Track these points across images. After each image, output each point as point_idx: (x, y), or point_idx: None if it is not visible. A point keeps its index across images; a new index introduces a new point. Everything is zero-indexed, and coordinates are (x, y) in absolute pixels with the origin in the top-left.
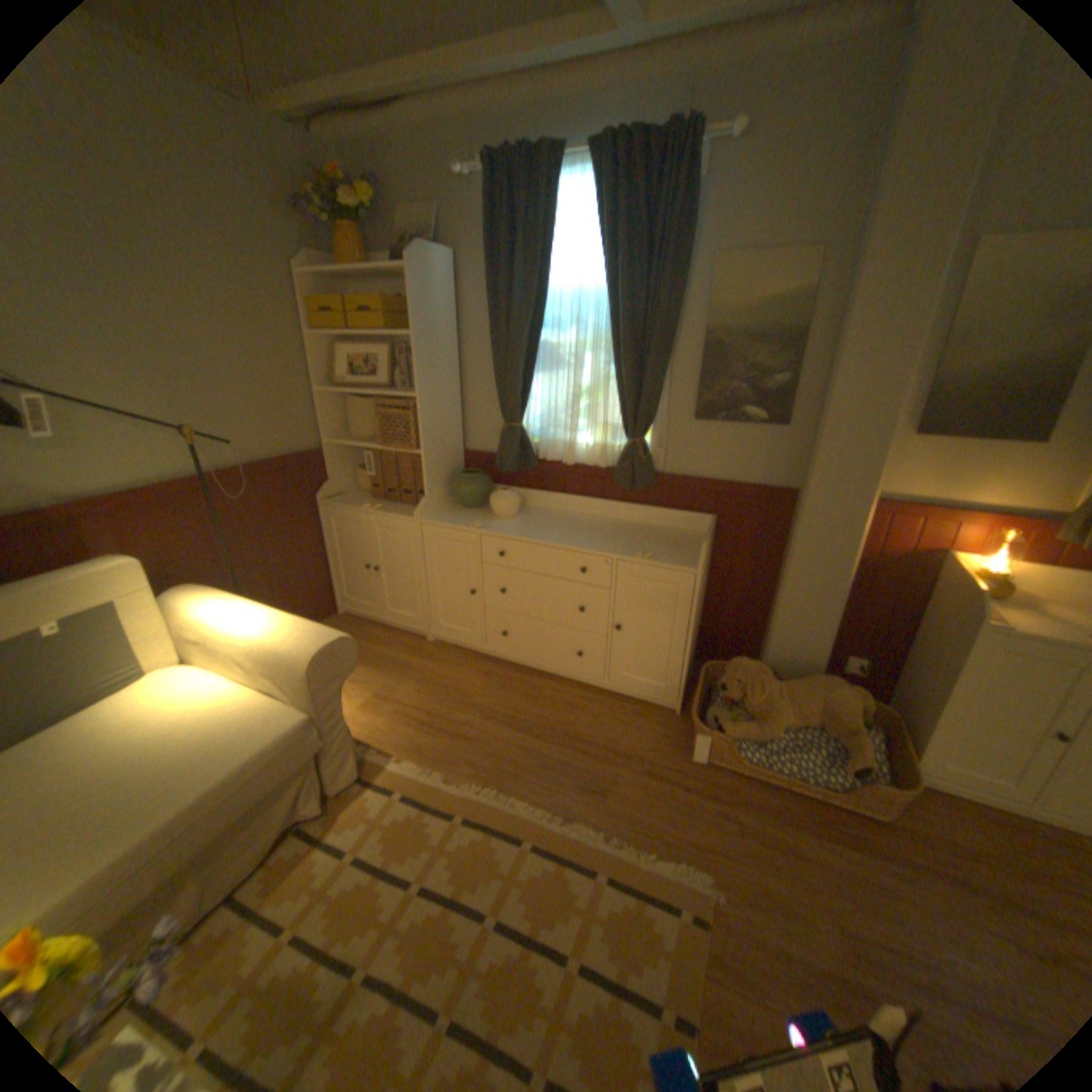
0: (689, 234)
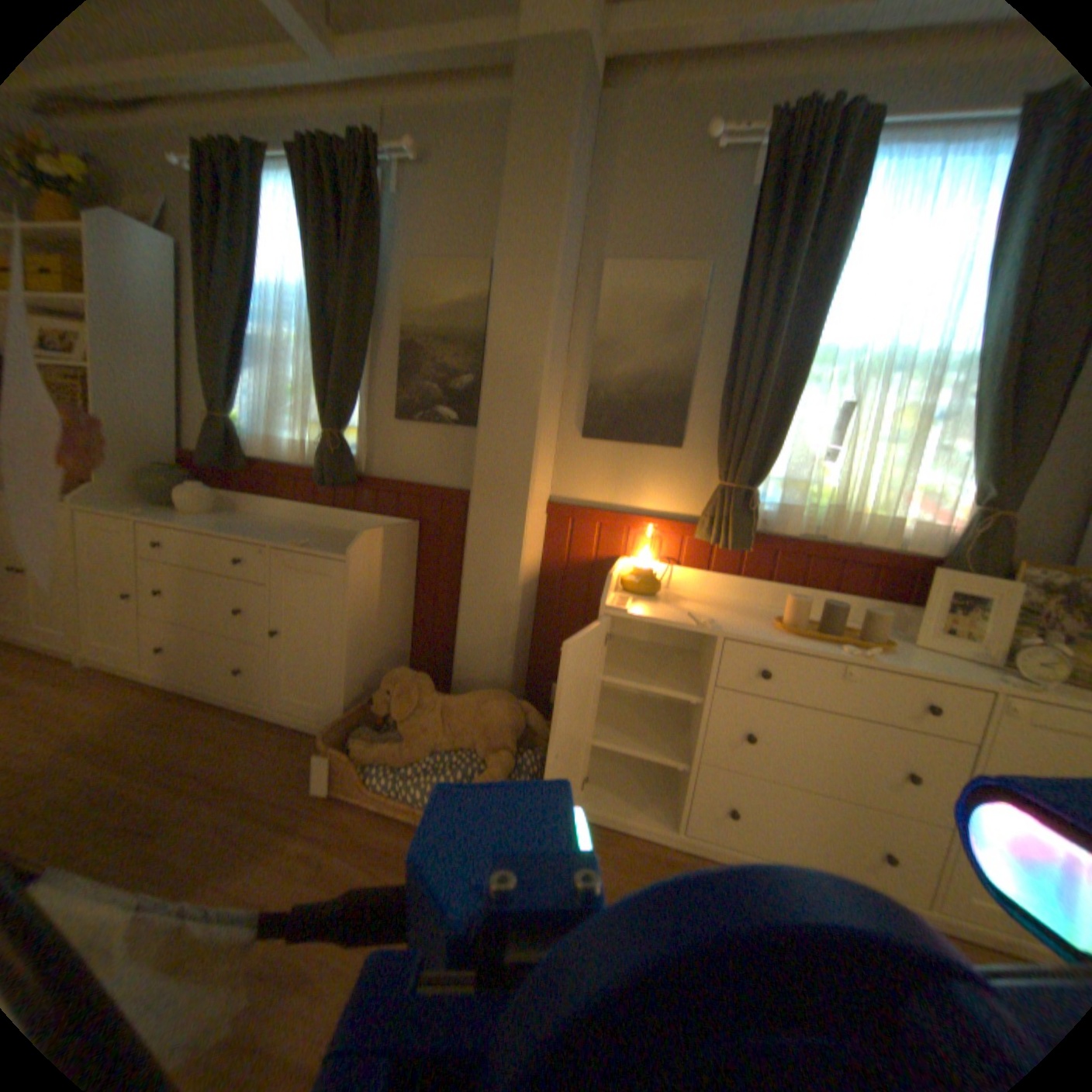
0: (375, 235)
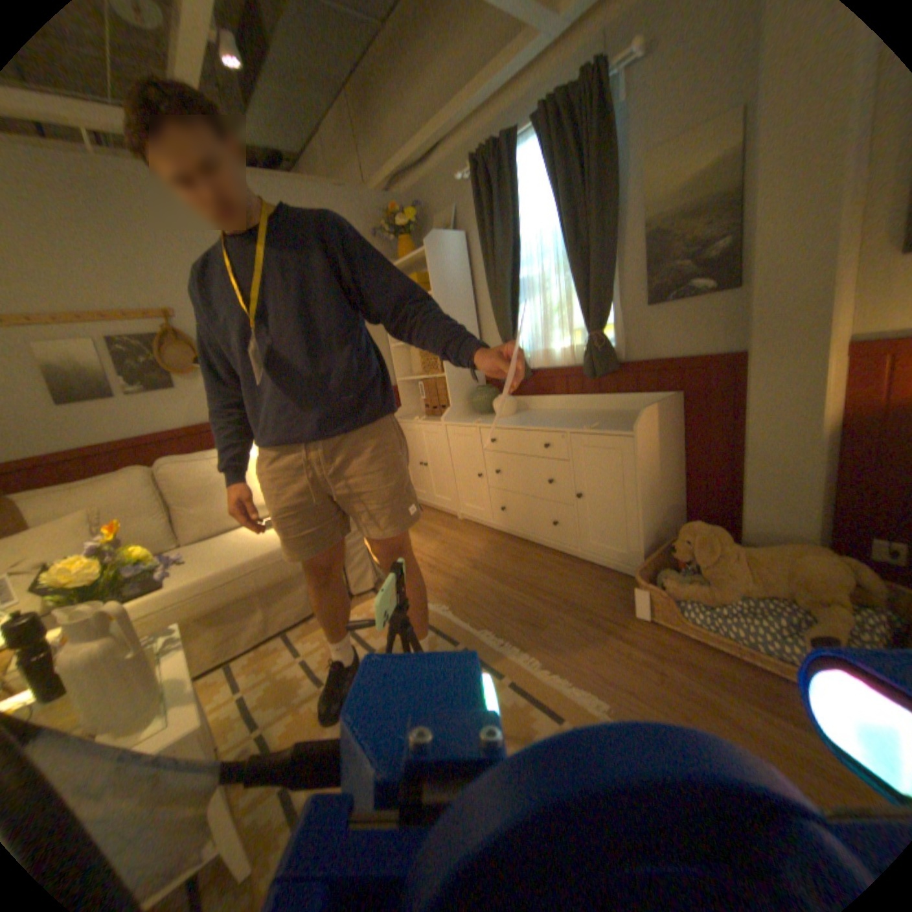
0: (612, 148)
